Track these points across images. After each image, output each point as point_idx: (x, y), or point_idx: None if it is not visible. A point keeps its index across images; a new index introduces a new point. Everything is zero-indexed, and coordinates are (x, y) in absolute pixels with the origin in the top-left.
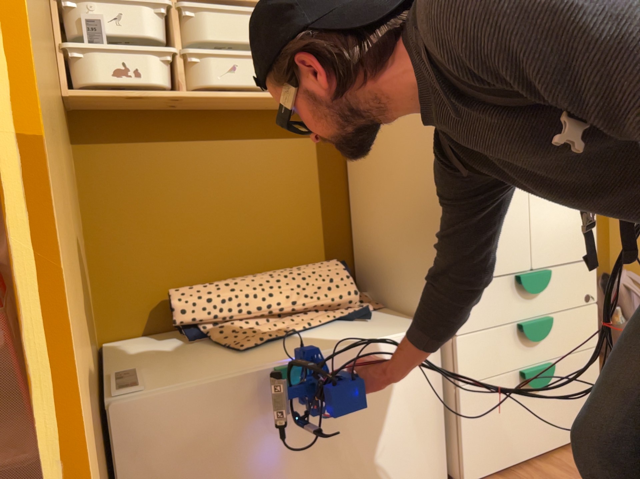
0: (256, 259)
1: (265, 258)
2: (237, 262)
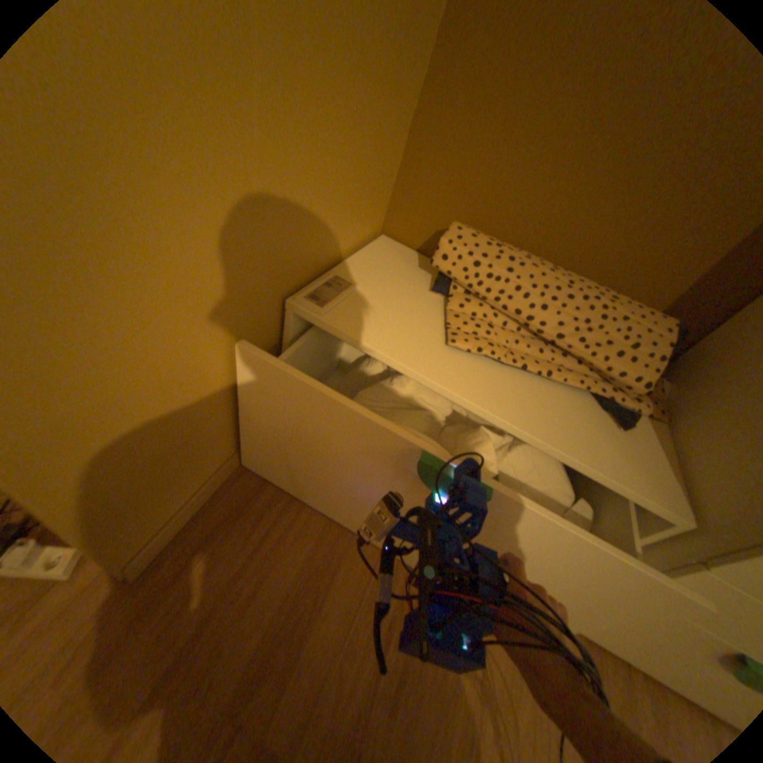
0: (581, 247)
1: (593, 253)
2: (556, 235)
